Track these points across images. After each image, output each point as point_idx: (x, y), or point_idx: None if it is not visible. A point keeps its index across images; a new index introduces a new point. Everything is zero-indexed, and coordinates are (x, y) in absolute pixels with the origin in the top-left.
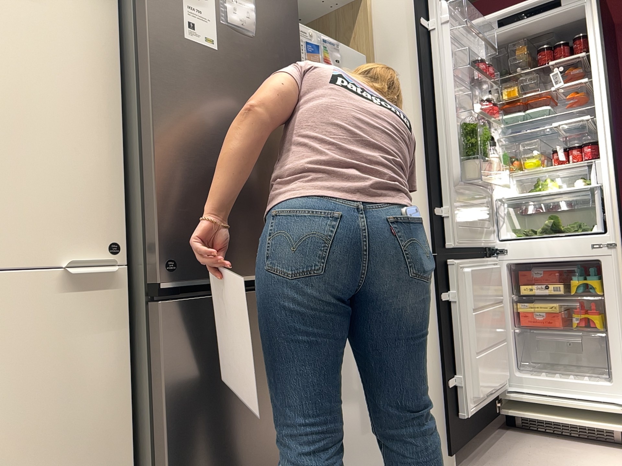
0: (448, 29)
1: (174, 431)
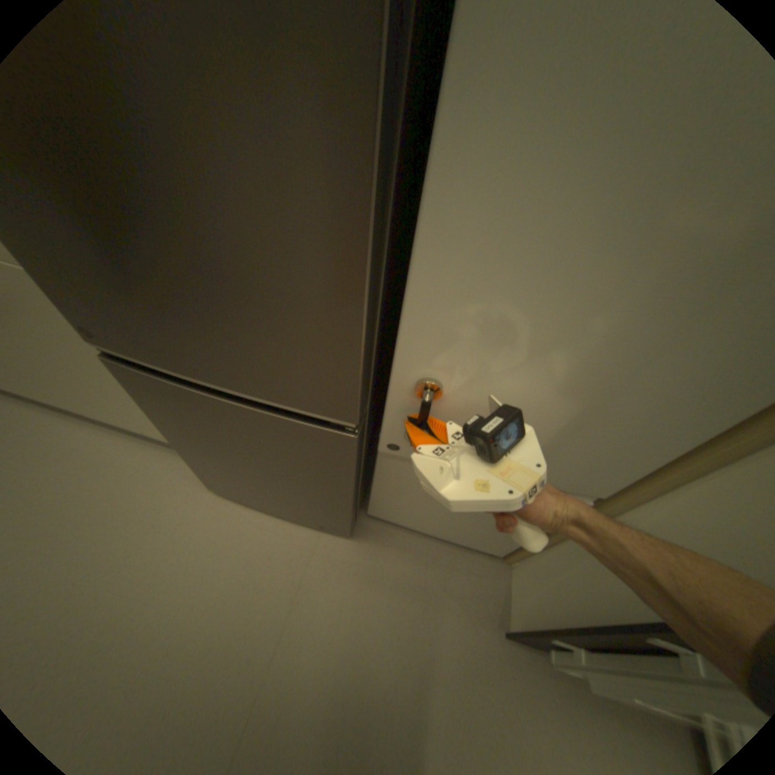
0: None
1: (166, 430)
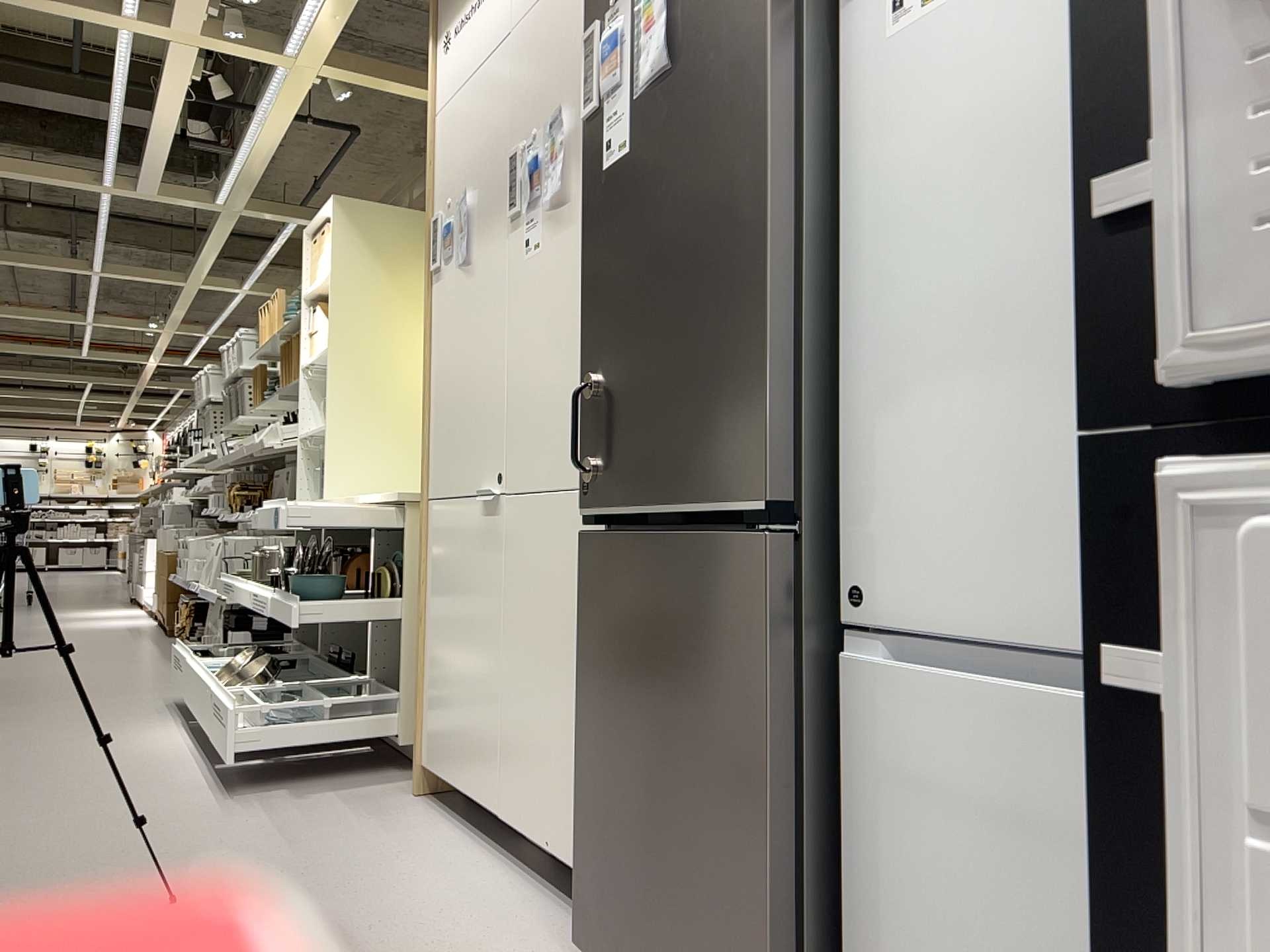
0: None
1: (583, 697)
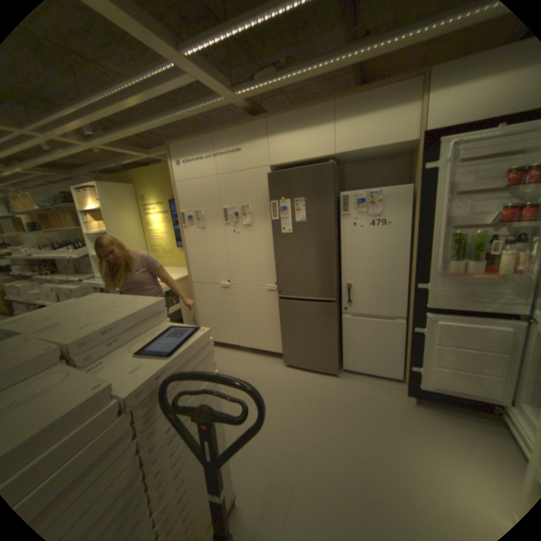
0: (450, 165)
1: (283, 326)
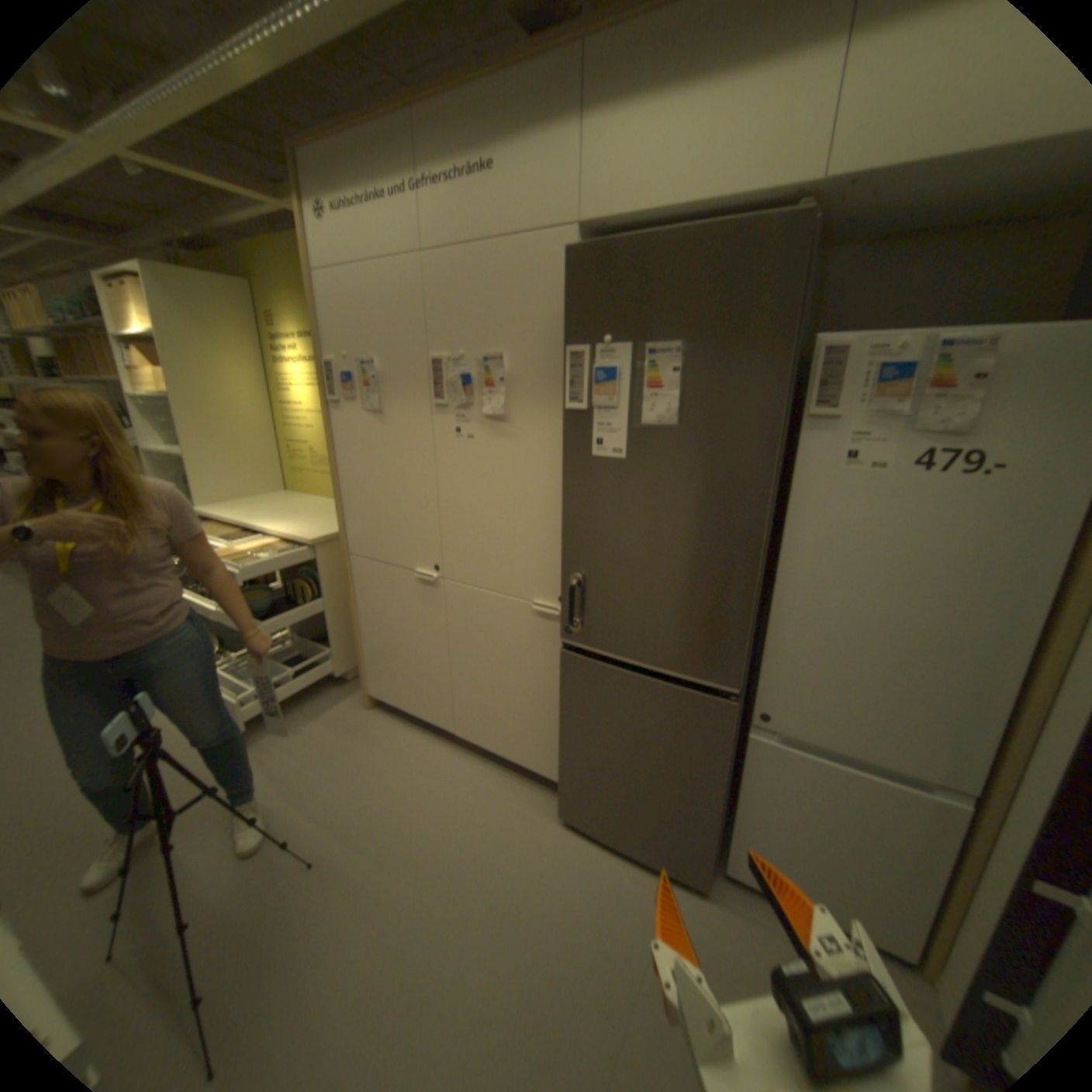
0: None
1: (566, 723)
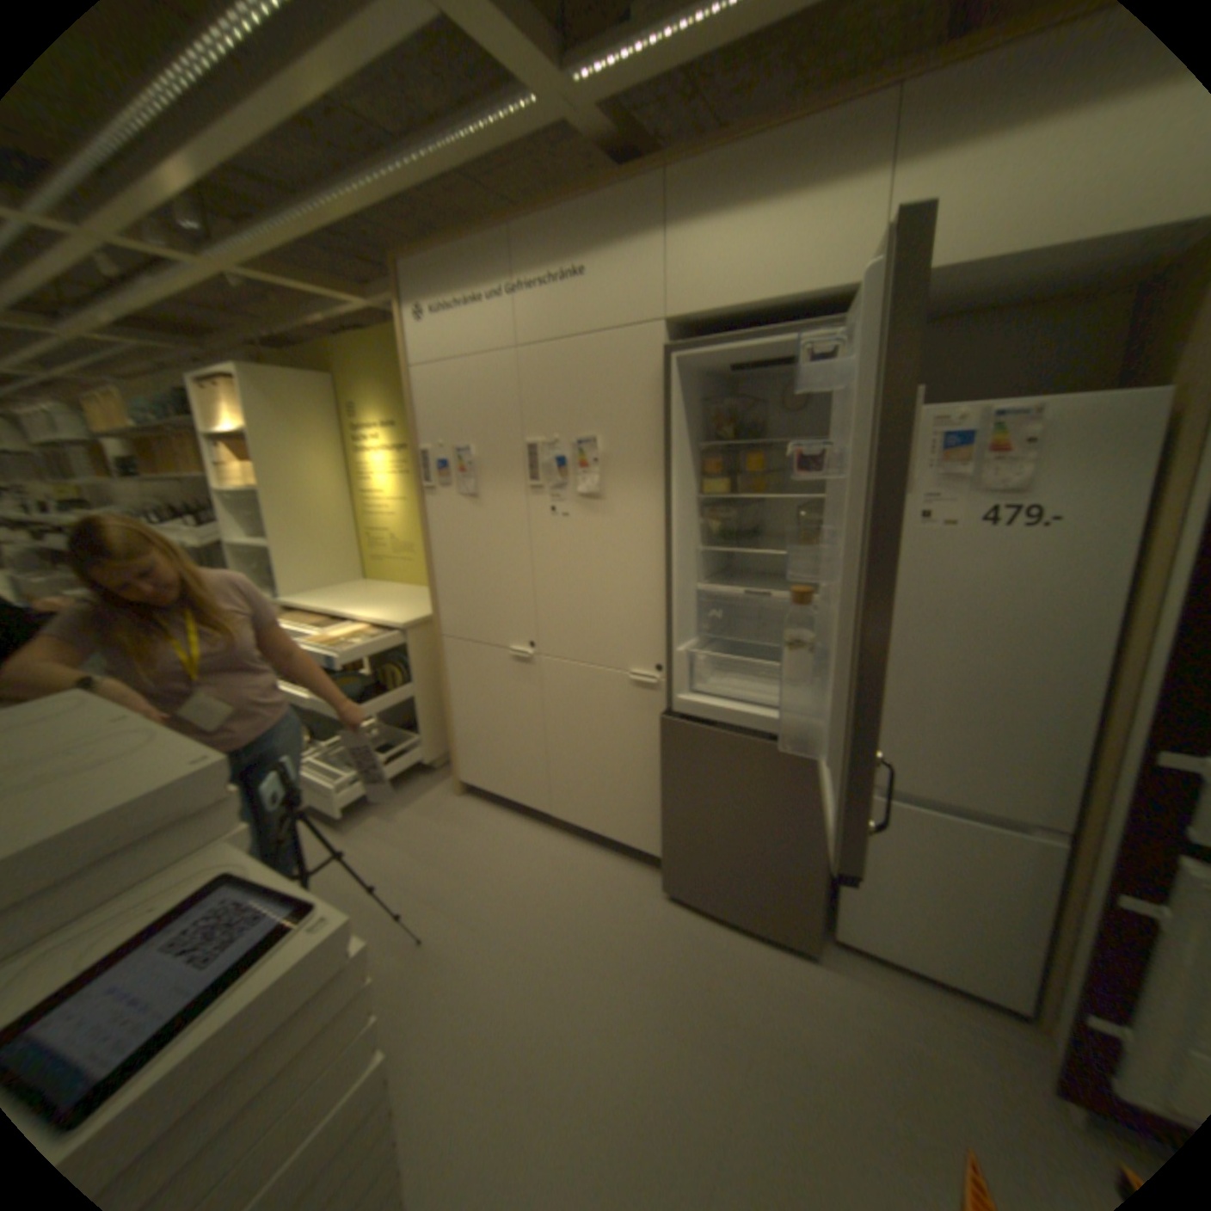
0: None
1: (666, 790)
